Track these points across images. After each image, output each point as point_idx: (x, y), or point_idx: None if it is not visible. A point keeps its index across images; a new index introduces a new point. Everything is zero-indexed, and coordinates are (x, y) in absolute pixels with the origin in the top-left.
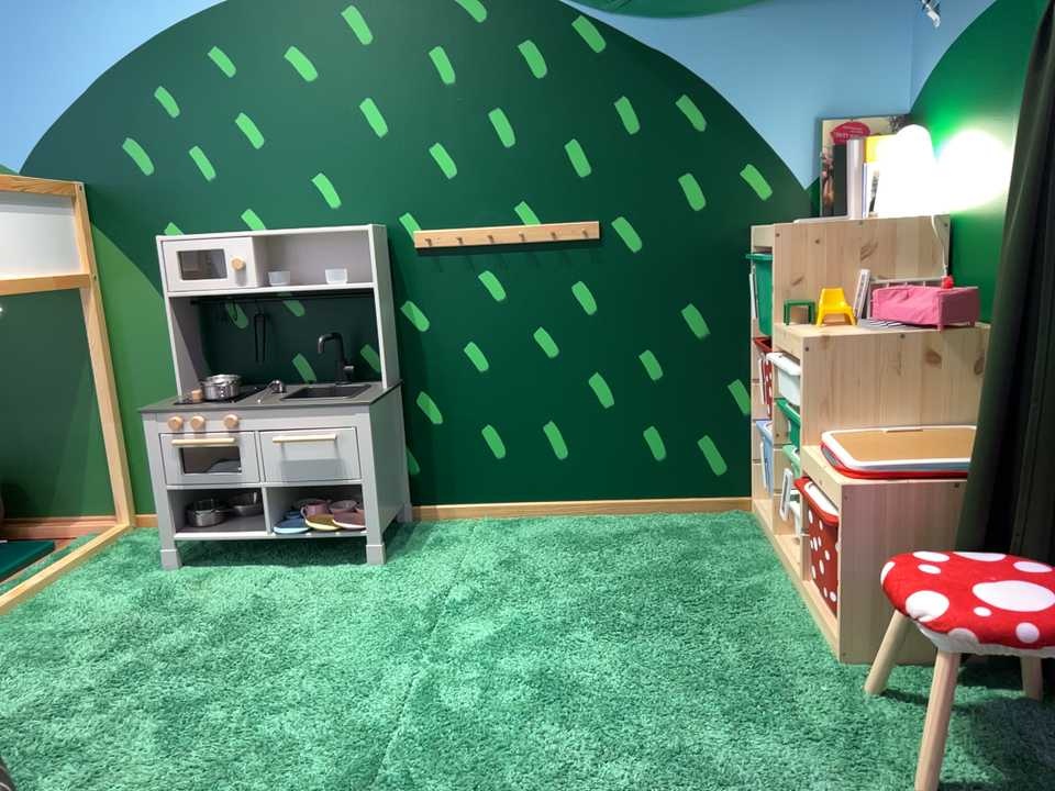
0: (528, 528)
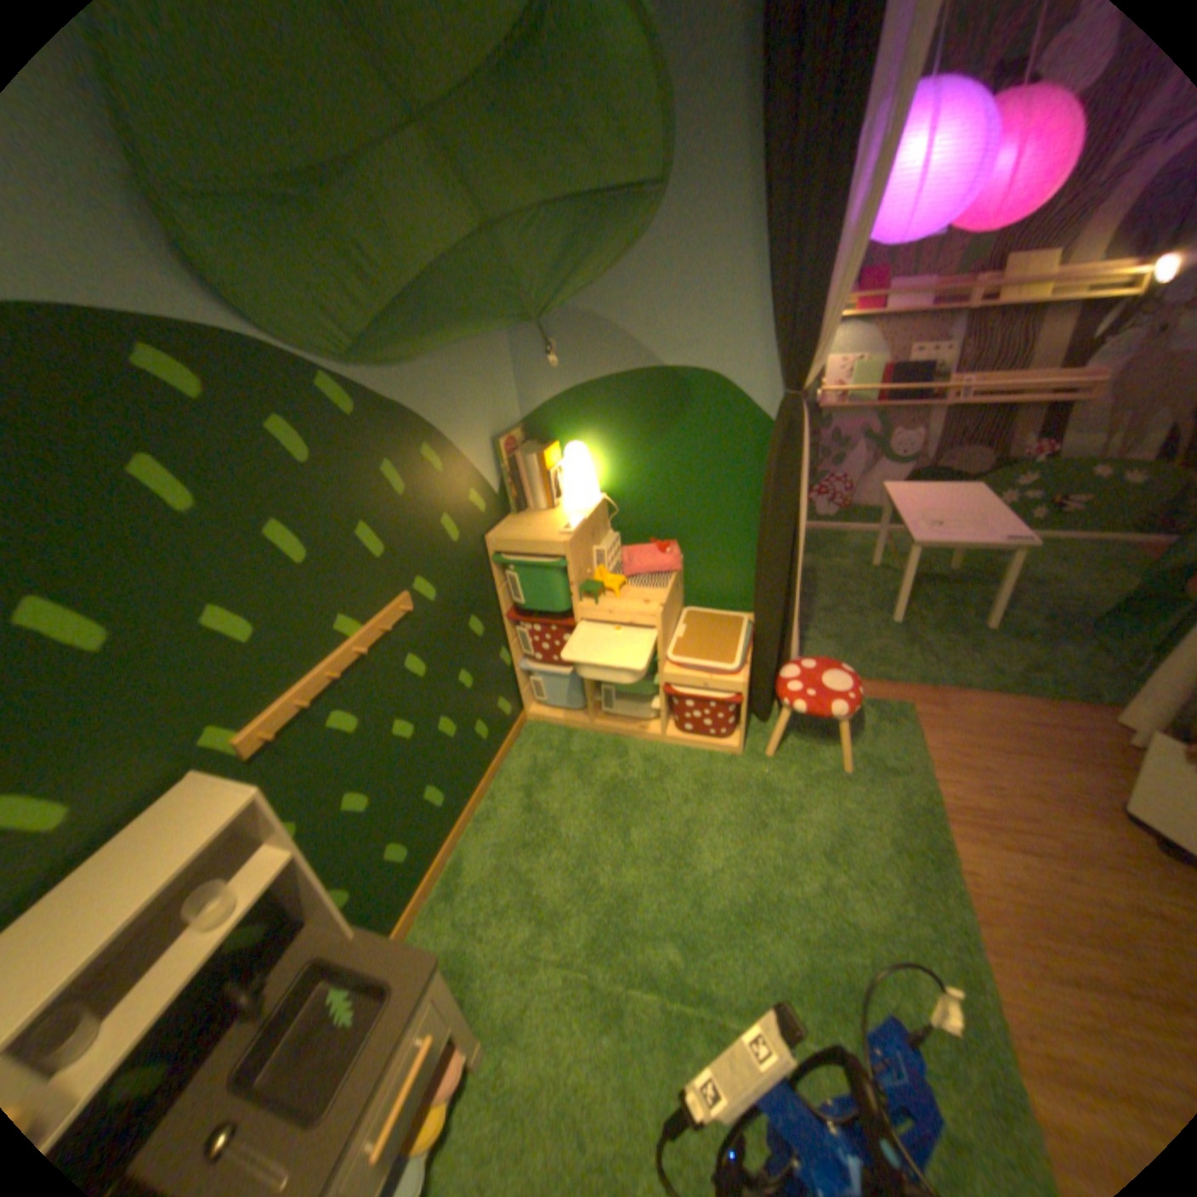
0: (467, 875)
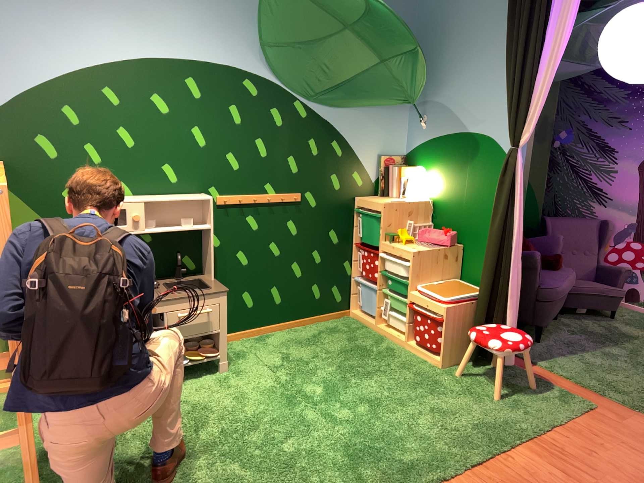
0: (270, 338)
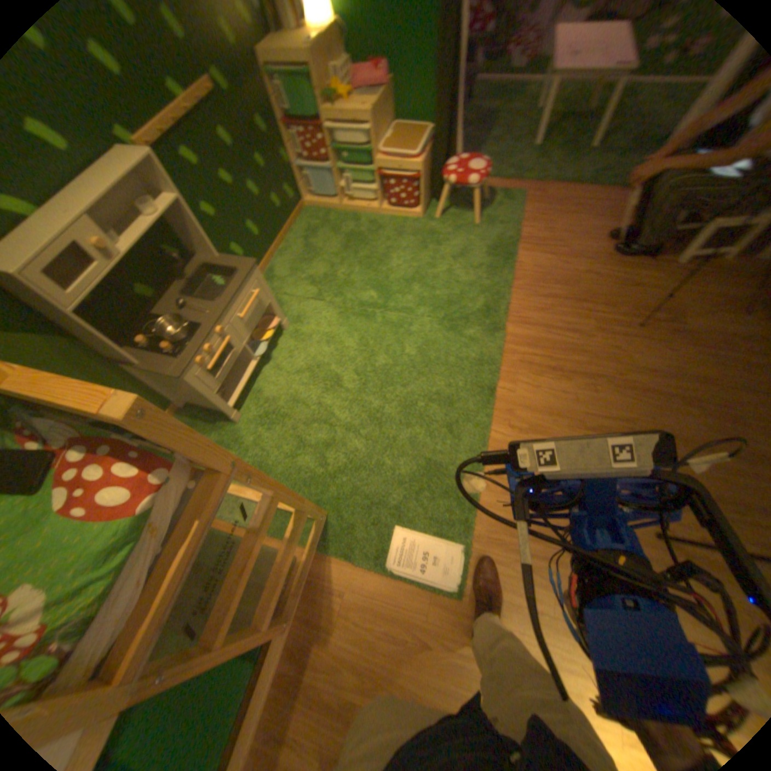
0: (277, 272)
